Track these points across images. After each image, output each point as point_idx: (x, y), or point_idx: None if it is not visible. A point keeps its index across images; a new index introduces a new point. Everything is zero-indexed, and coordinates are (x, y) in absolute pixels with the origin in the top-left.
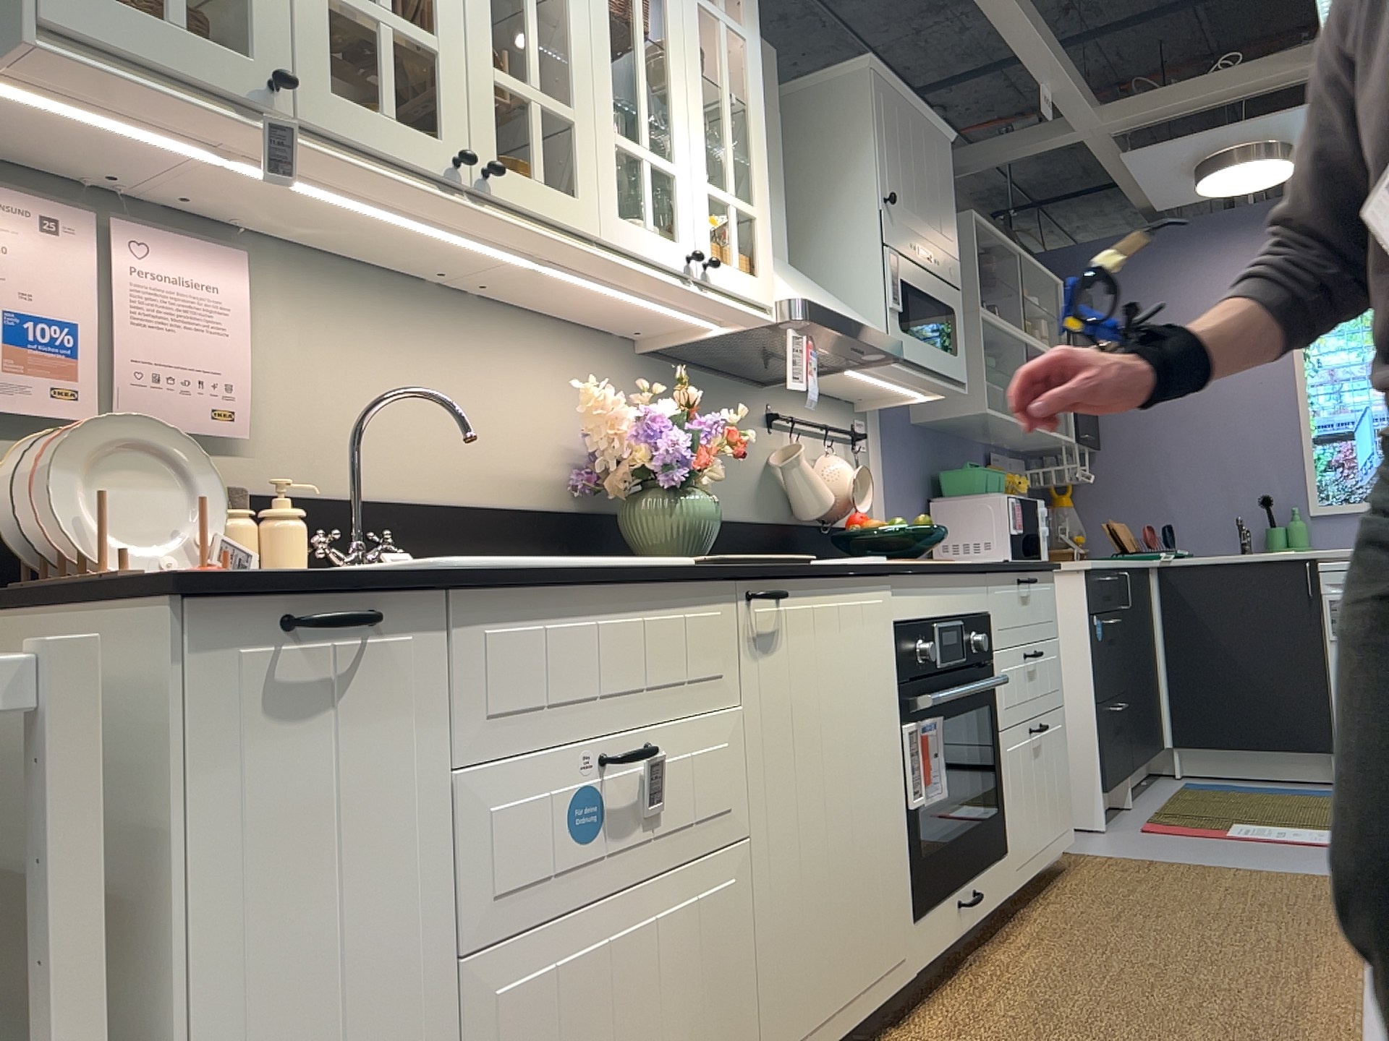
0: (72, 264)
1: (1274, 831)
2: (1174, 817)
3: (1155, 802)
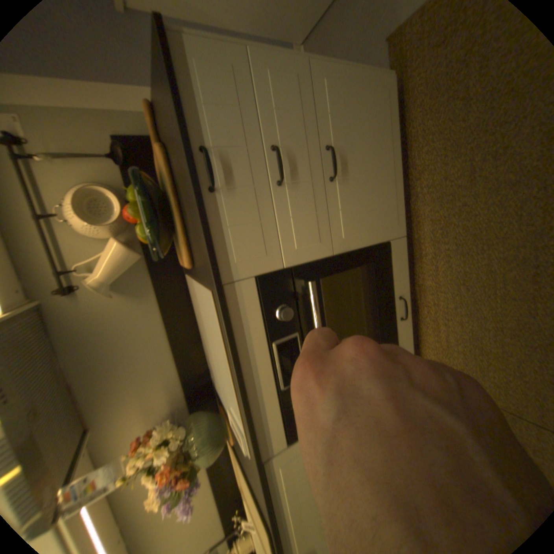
0: None
1: None
2: None
3: None
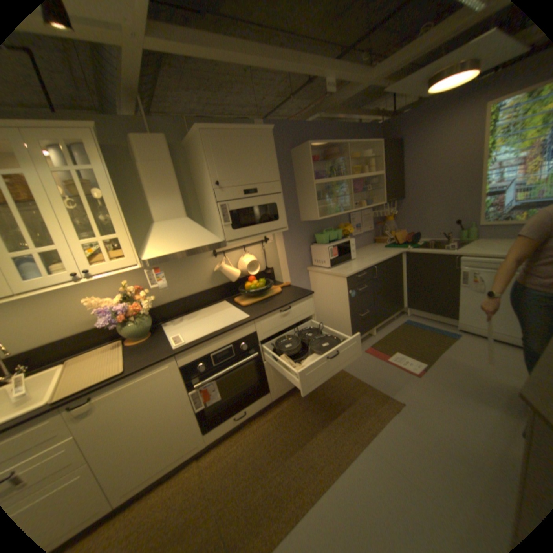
0: None
1: (404, 363)
2: (381, 345)
3: (386, 333)
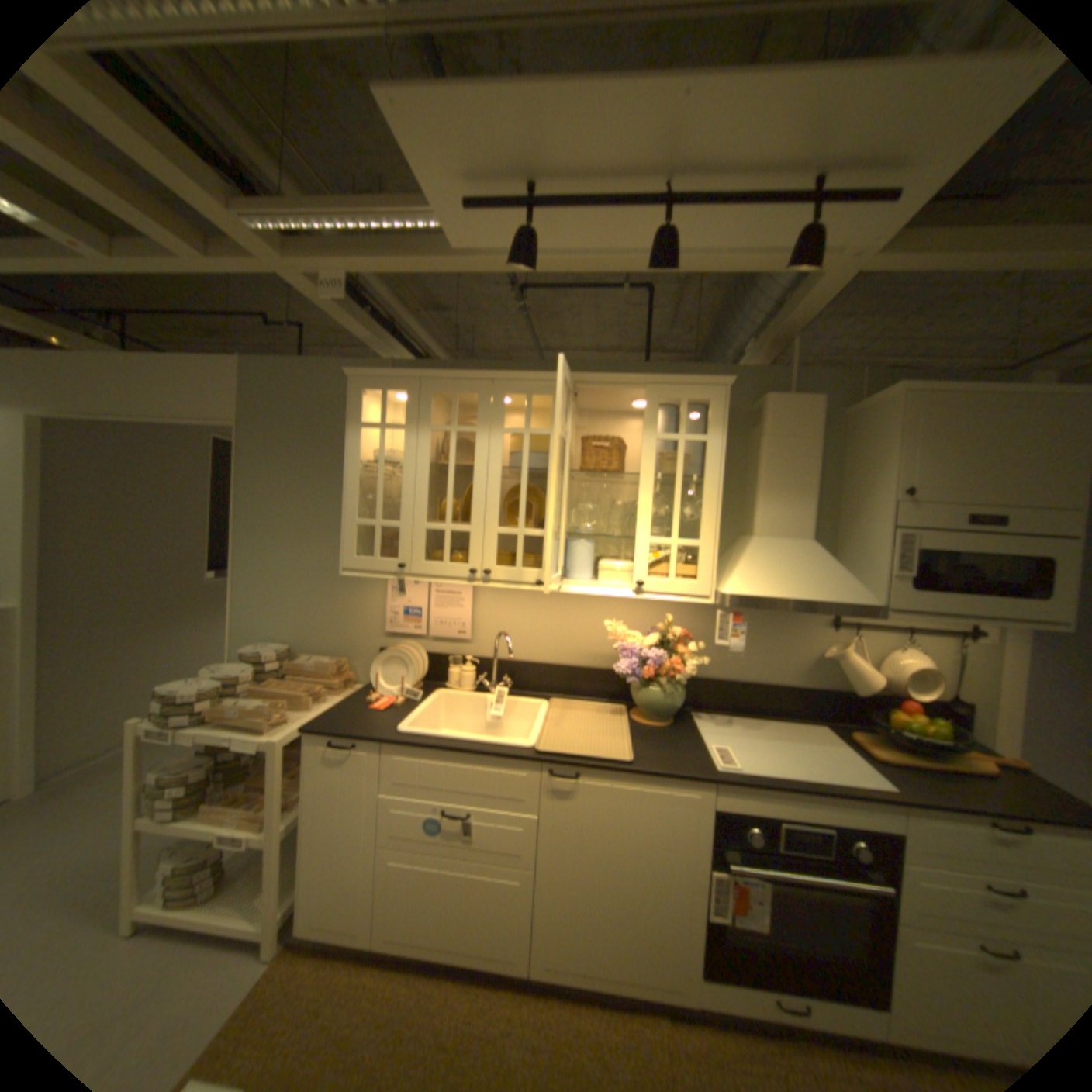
0: (422, 592)
1: None
2: None
3: None
